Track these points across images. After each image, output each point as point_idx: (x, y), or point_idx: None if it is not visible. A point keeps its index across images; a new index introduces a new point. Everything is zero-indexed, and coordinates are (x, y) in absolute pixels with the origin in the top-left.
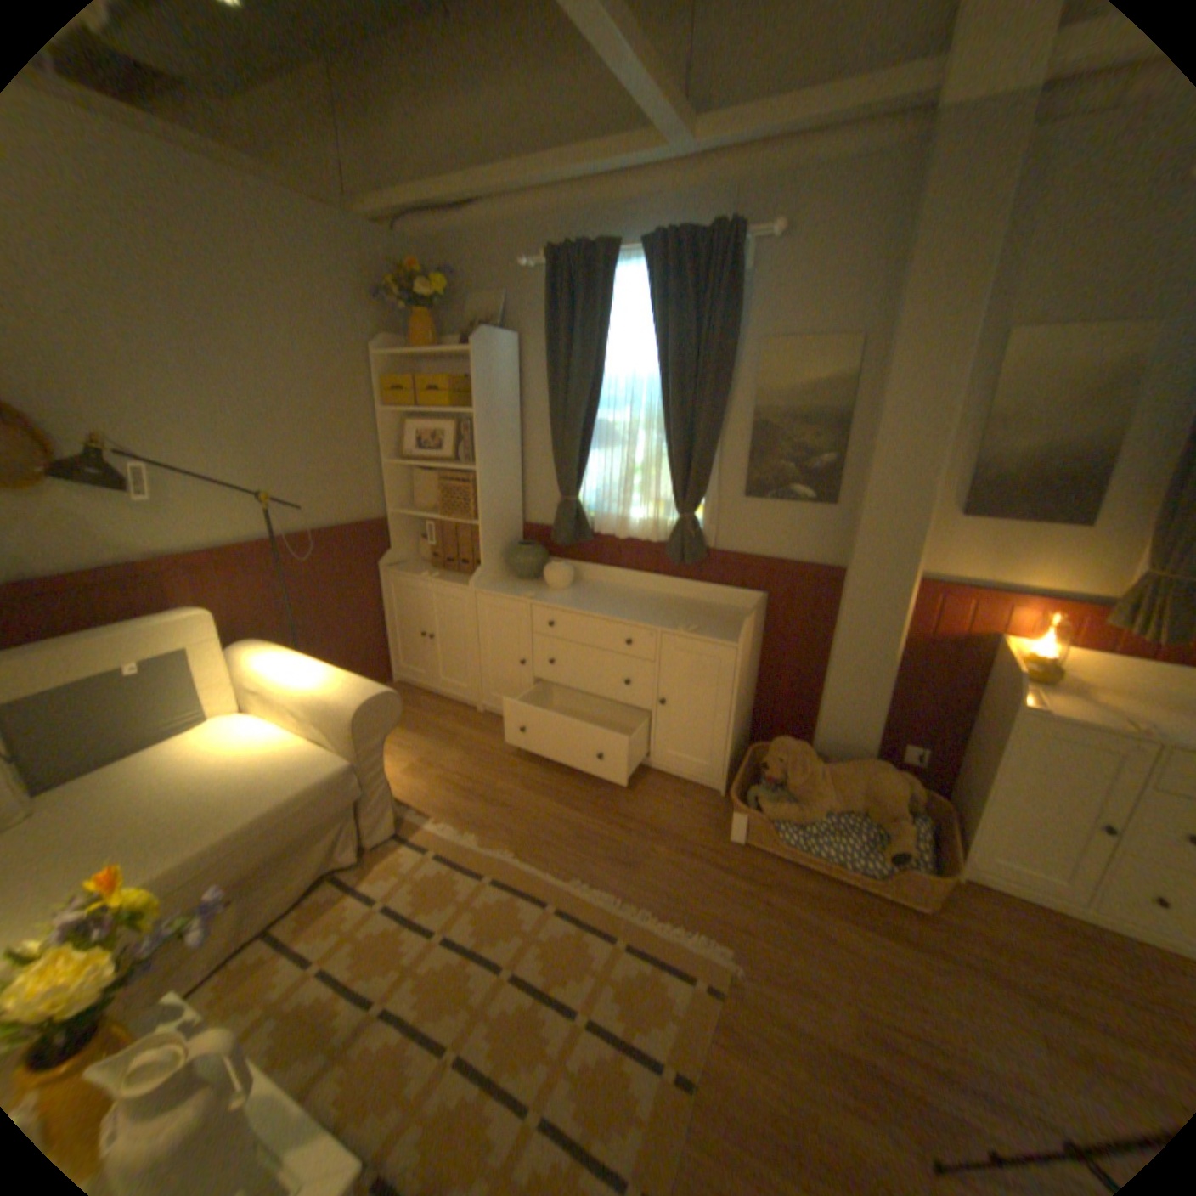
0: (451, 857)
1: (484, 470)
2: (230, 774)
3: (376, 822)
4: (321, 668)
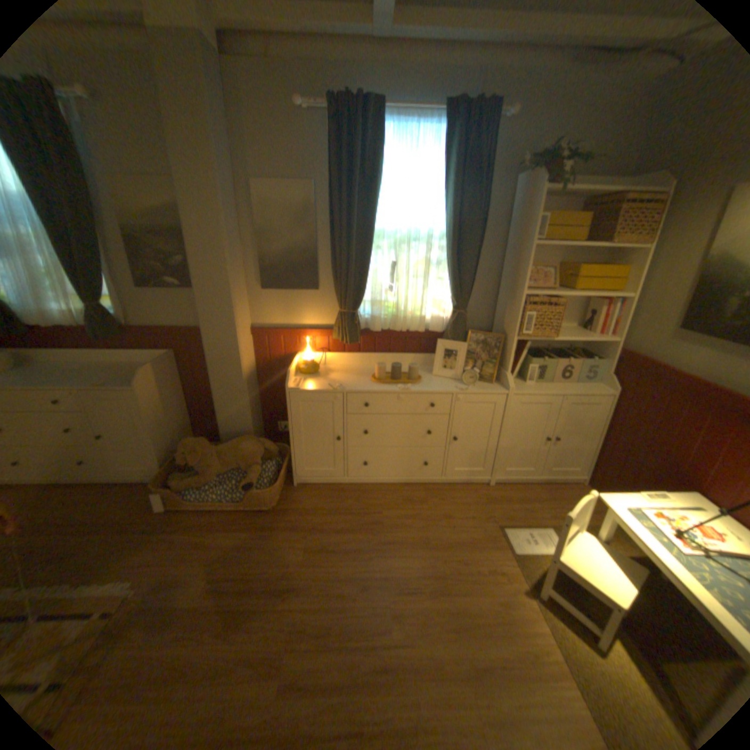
0: None
1: None
2: None
3: None
4: None
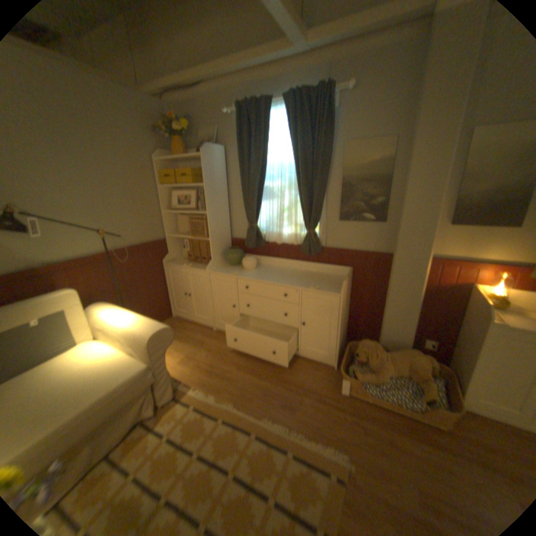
0: (201, 409)
1: (210, 213)
2: (84, 376)
3: (162, 393)
4: (132, 316)
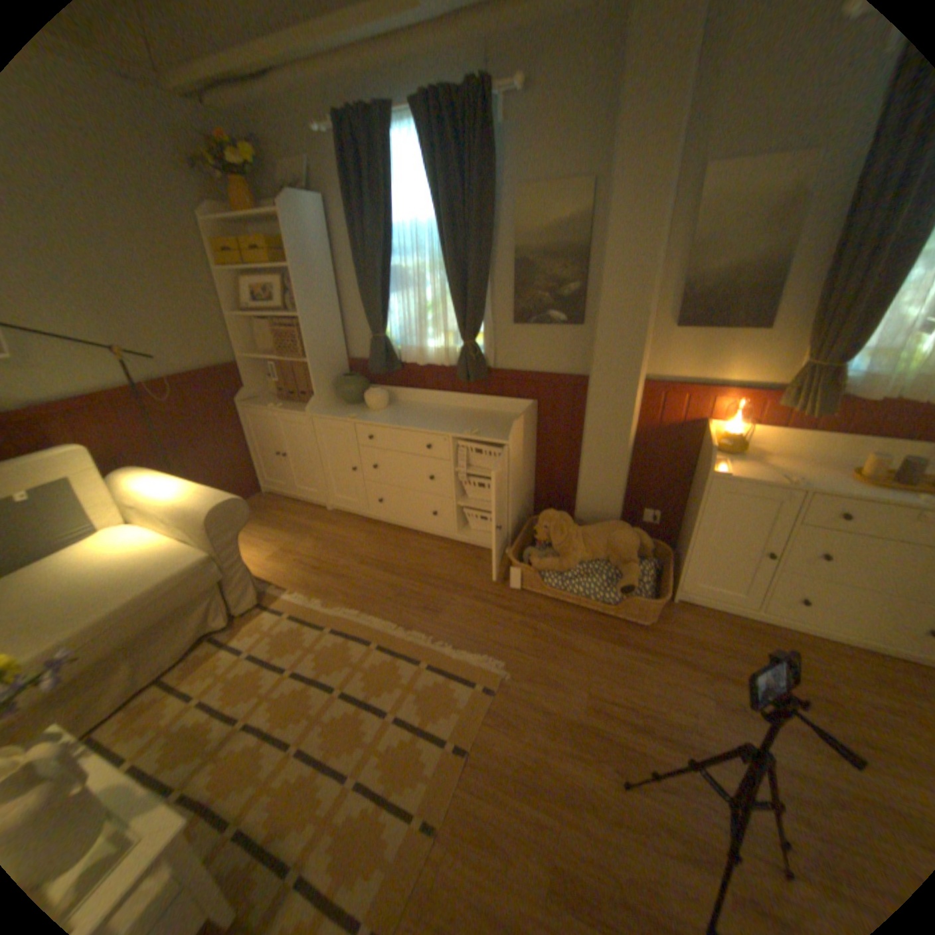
0: (300, 616)
1: (304, 315)
2: (110, 570)
3: (239, 596)
4: (181, 484)
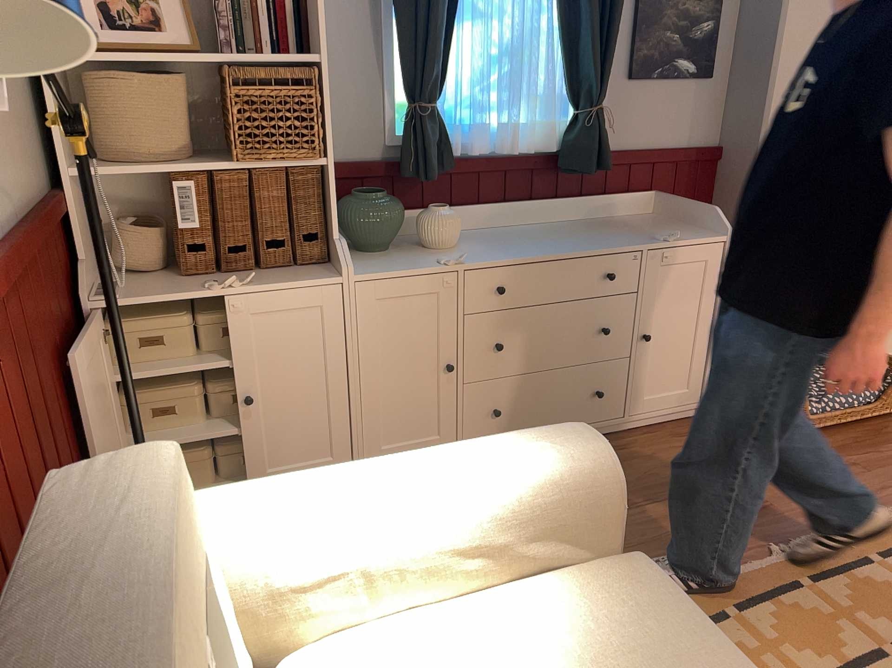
0: None
1: (324, 59)
2: None
3: None
4: (410, 457)
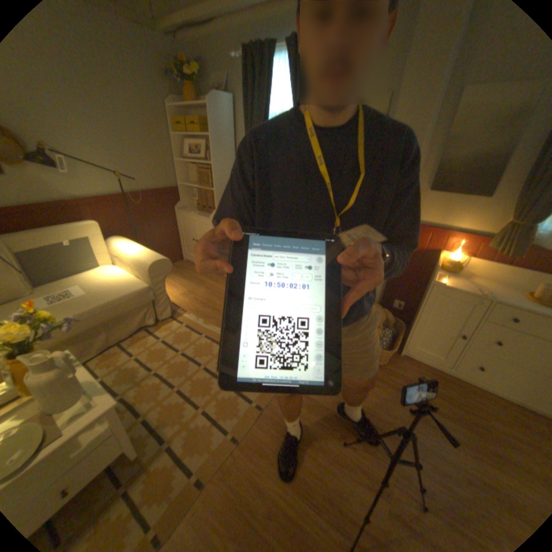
0: (191, 326)
1: (215, 163)
2: (102, 285)
3: (162, 310)
4: (141, 248)
